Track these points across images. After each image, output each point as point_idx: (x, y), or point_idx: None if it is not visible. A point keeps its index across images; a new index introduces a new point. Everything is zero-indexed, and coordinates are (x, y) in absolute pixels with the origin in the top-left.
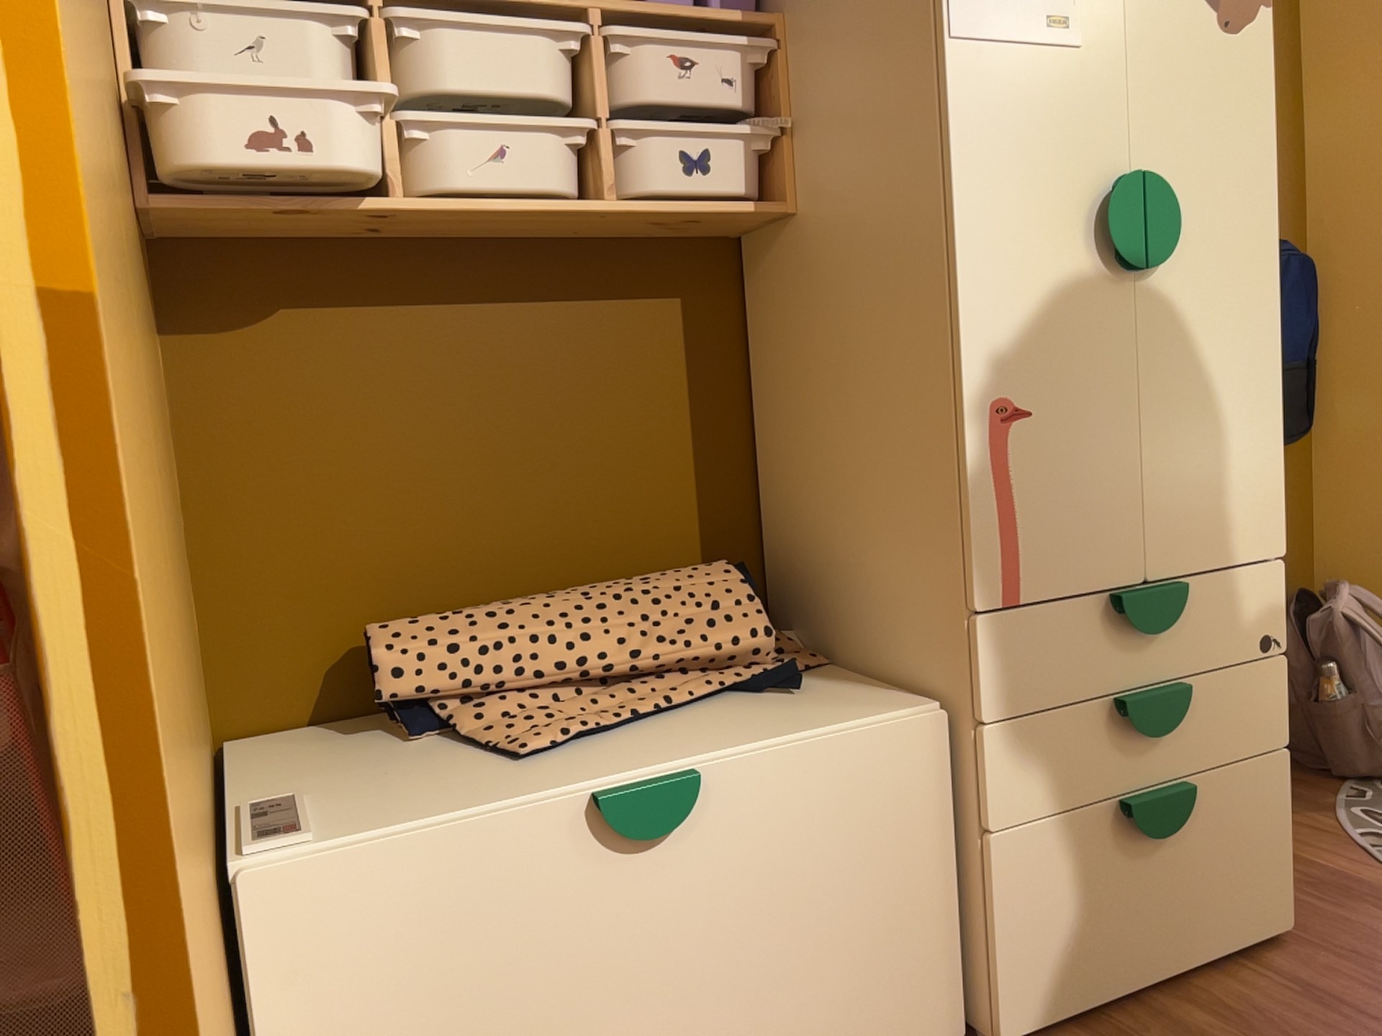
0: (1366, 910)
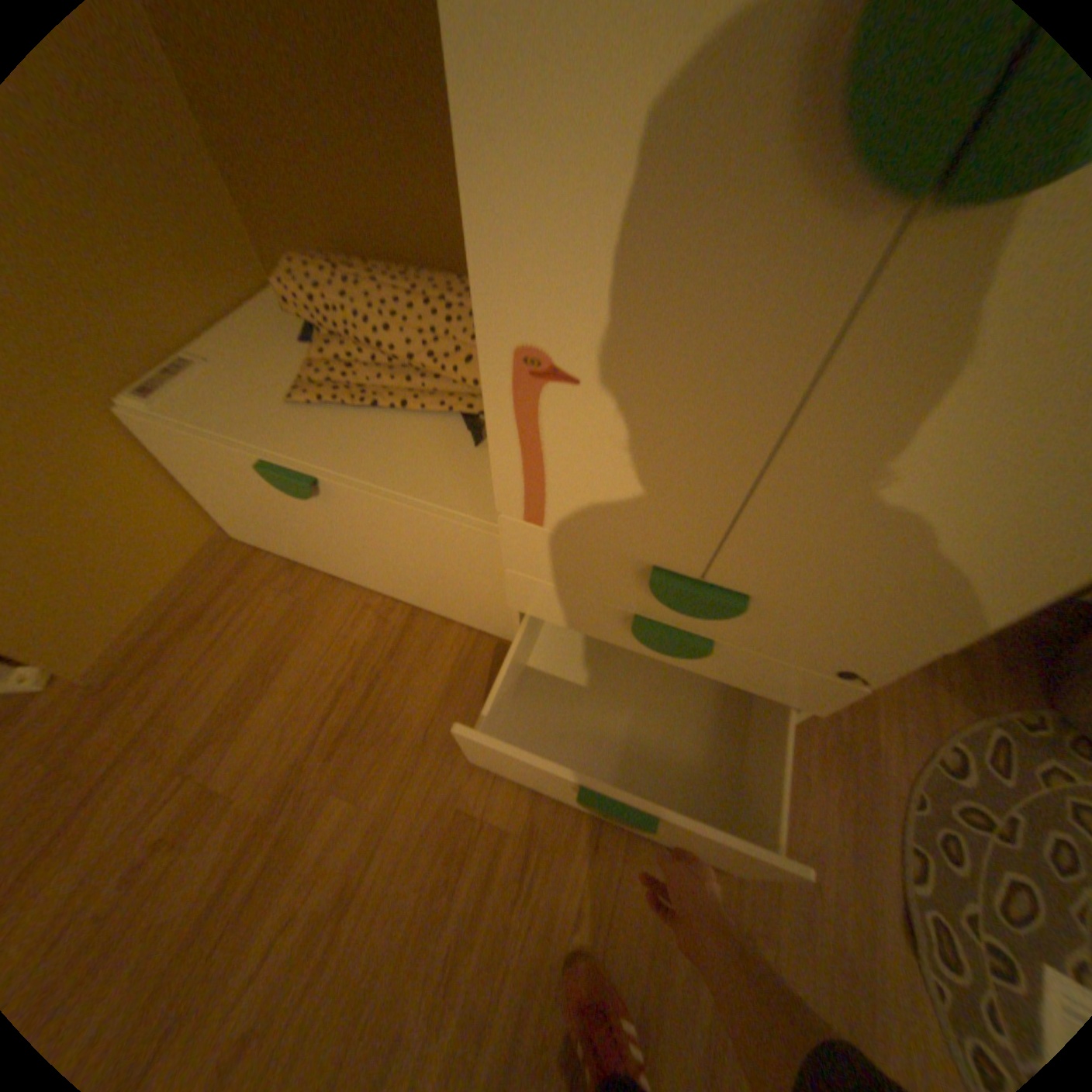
0: (826, 784)
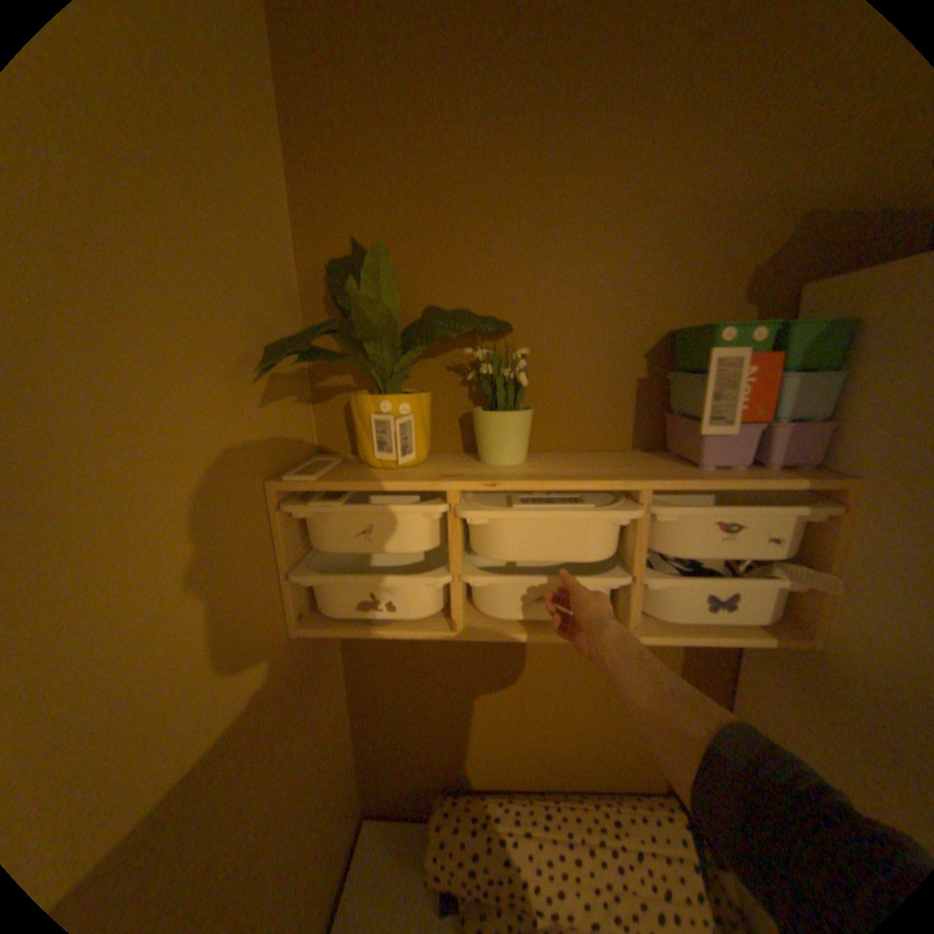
0: None
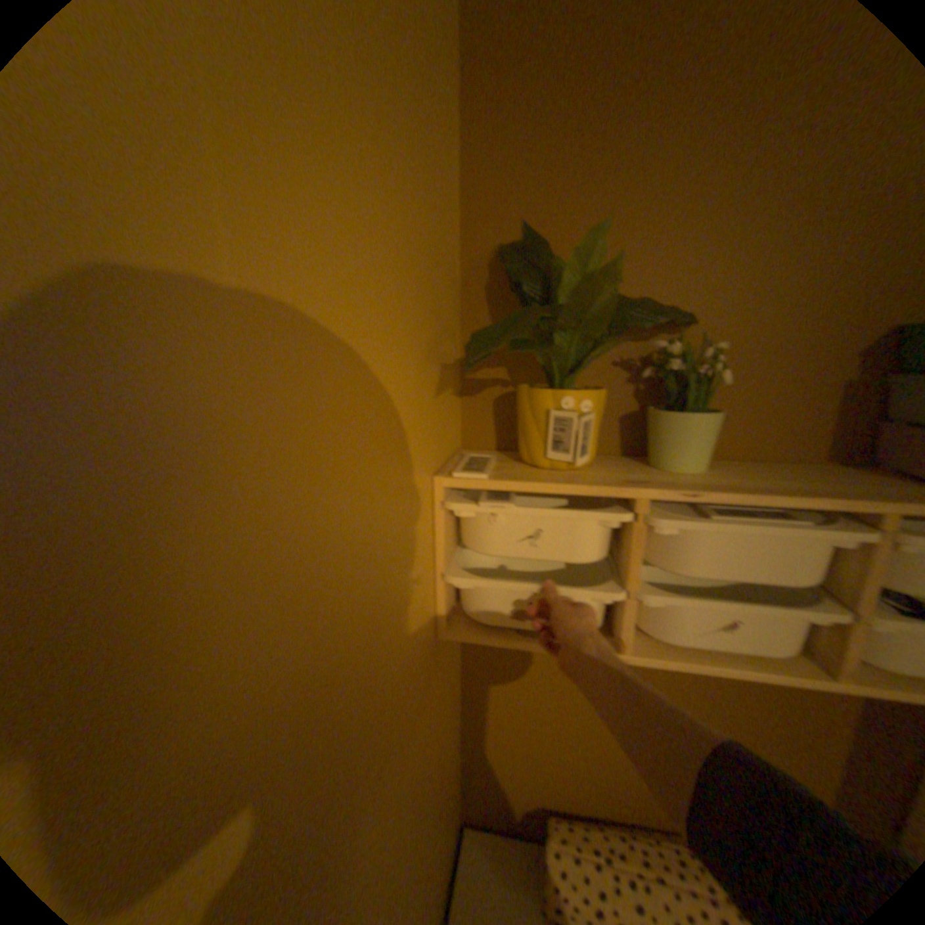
0: None
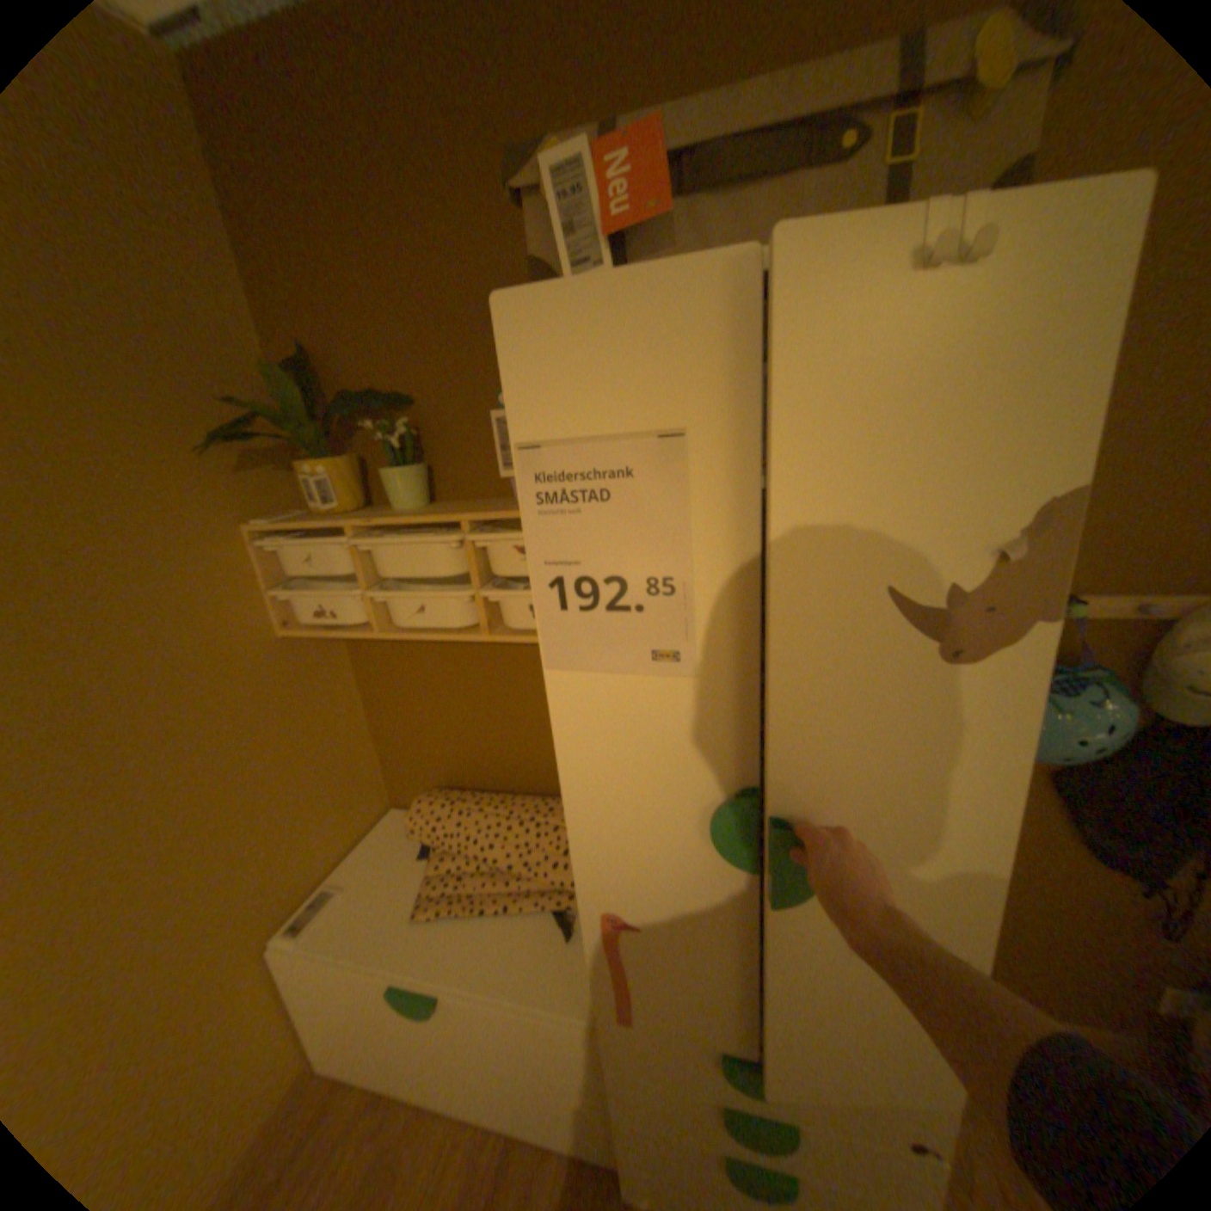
0: None
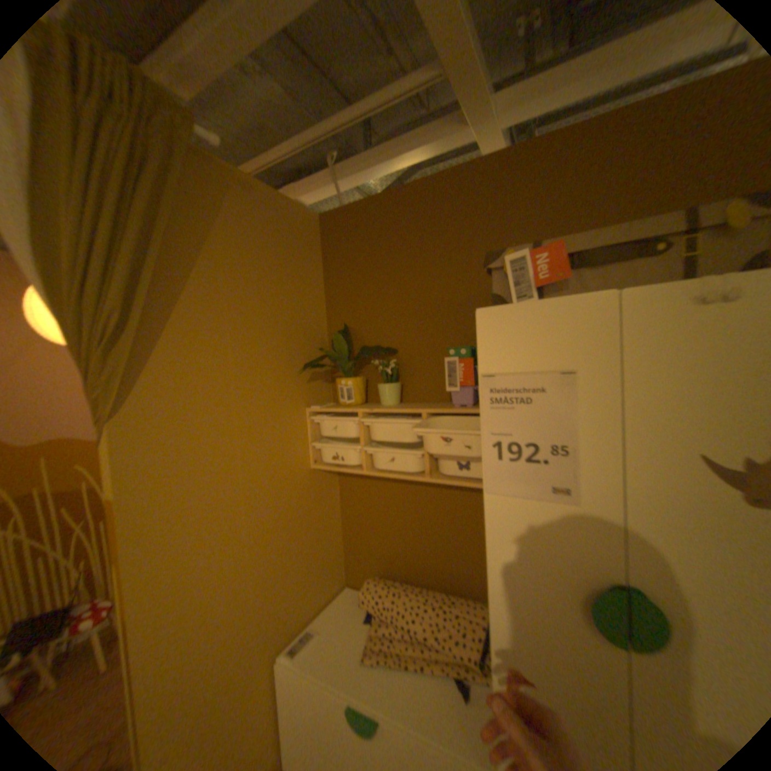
0: None
